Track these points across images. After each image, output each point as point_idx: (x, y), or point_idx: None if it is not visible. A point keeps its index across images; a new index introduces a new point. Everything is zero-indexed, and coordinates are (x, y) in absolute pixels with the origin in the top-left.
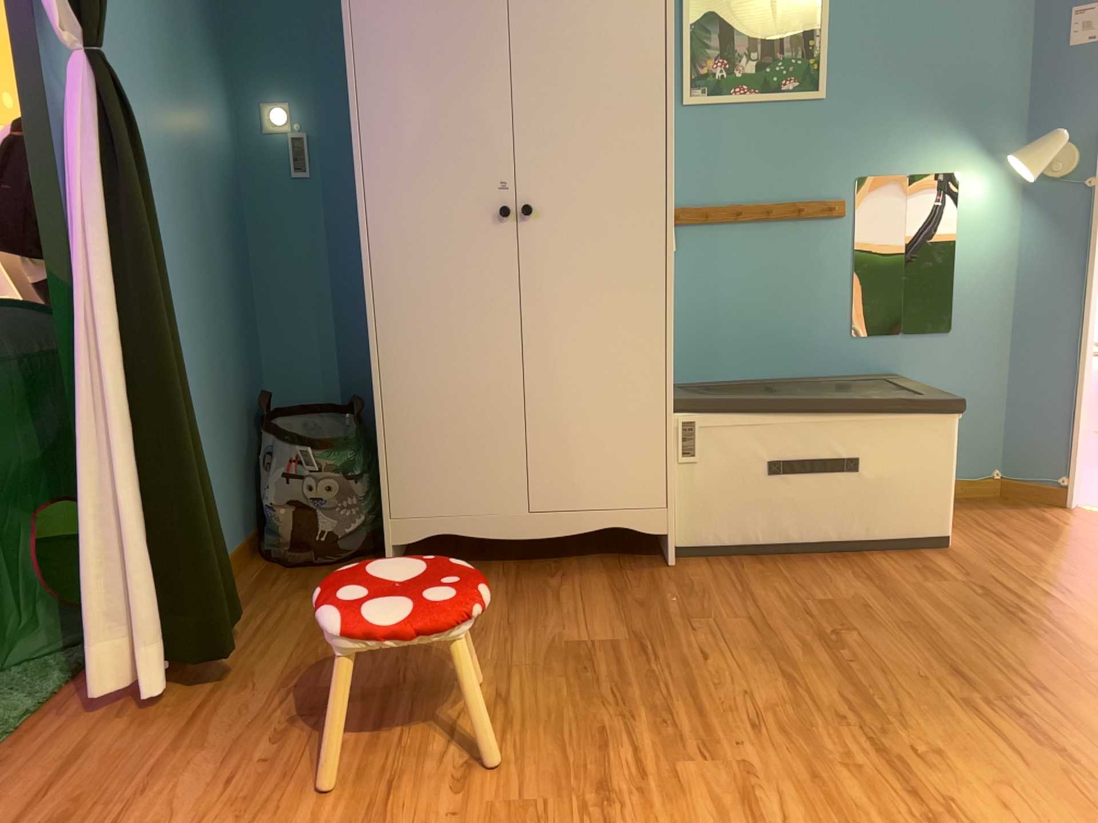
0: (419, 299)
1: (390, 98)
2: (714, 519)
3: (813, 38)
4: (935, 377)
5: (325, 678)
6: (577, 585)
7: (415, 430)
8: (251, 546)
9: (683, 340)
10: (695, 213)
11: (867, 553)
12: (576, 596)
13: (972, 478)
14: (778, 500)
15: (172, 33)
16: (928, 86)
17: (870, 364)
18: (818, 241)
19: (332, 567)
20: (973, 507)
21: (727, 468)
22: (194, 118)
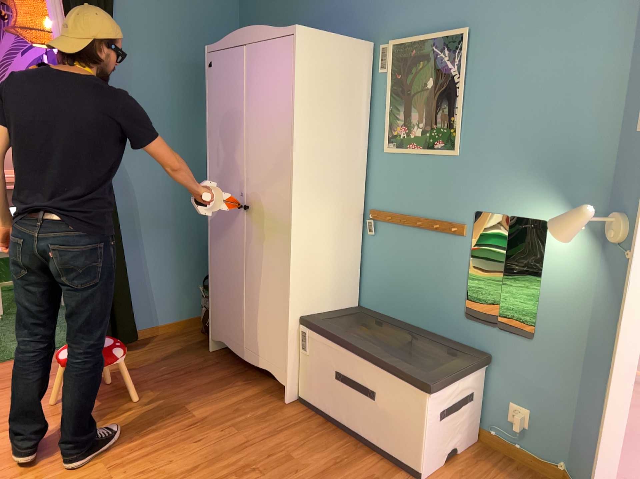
0: (220, 237)
1: (216, 150)
2: (312, 391)
3: (453, 115)
4: (519, 367)
5: (119, 377)
6: (240, 391)
7: (217, 294)
8: (199, 320)
9: (376, 287)
10: (384, 215)
11: (374, 455)
12: (228, 395)
13: (541, 457)
14: (338, 397)
15: (185, 116)
16: (528, 153)
17: (475, 340)
18: (449, 247)
19: (204, 340)
20: (519, 476)
21: (318, 366)
22: (195, 147)
